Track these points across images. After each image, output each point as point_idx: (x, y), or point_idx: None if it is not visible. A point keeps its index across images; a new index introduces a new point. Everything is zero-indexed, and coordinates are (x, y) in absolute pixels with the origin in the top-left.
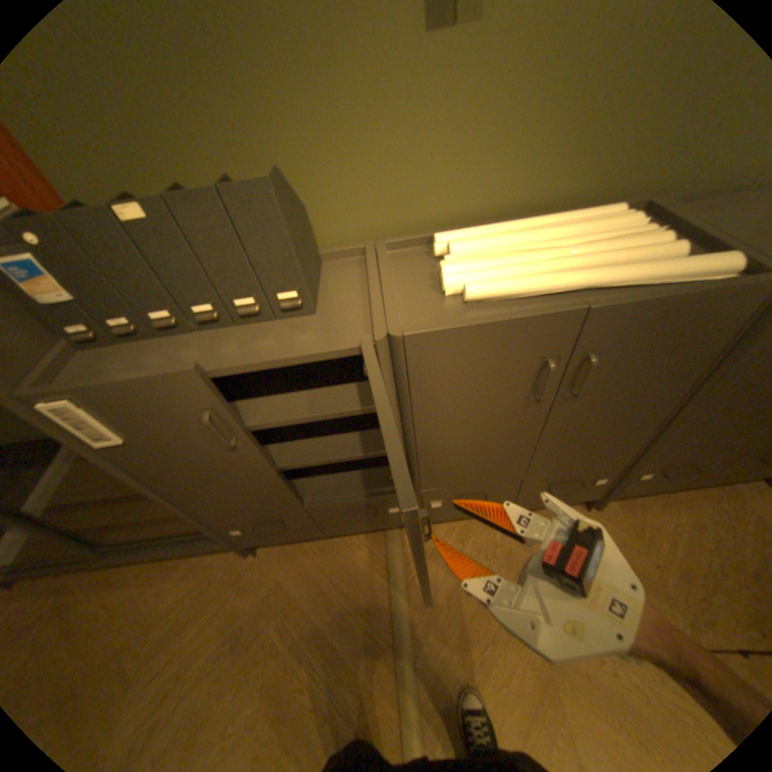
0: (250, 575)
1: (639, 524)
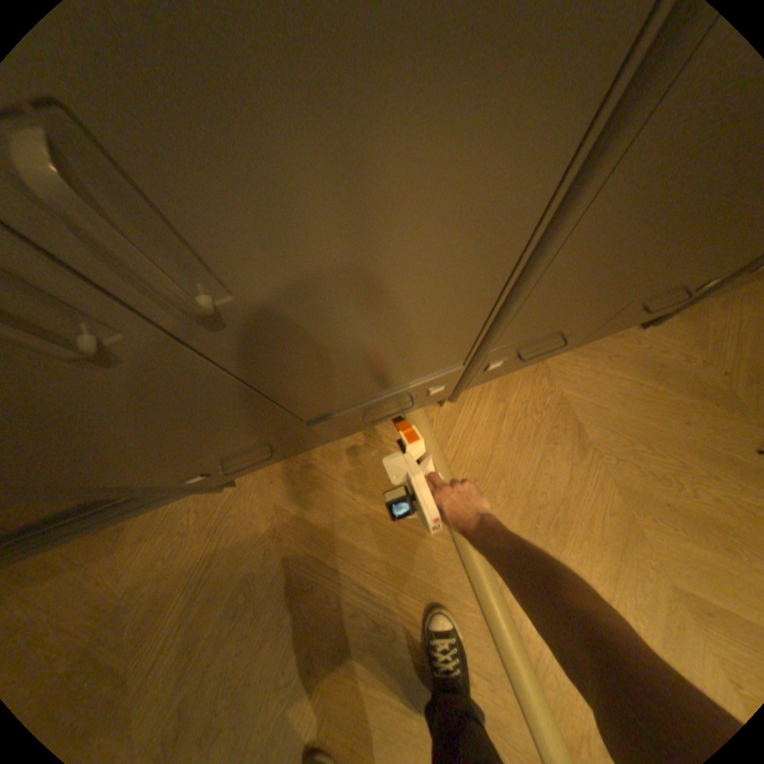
0: (237, 508)
1: (701, 331)
